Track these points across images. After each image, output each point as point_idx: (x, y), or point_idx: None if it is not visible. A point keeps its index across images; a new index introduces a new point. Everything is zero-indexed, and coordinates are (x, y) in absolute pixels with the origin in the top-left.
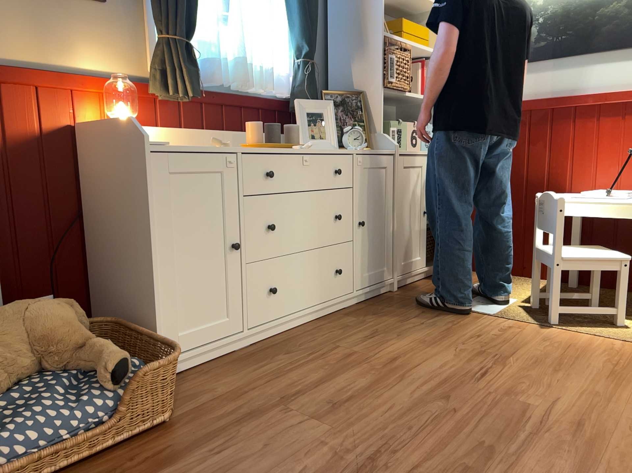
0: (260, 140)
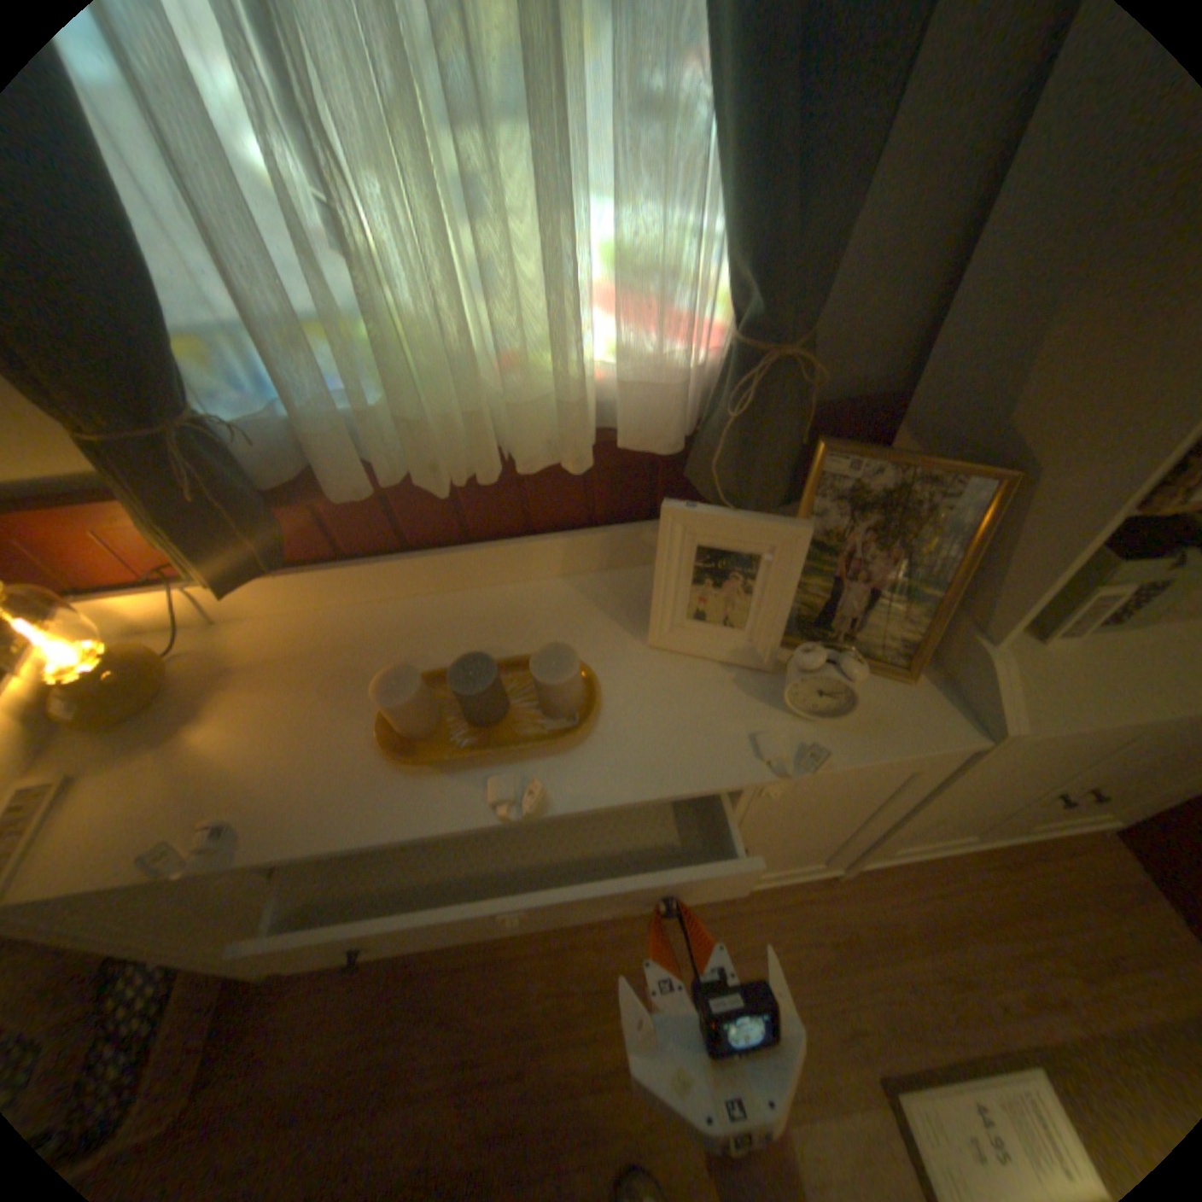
0: (418, 726)
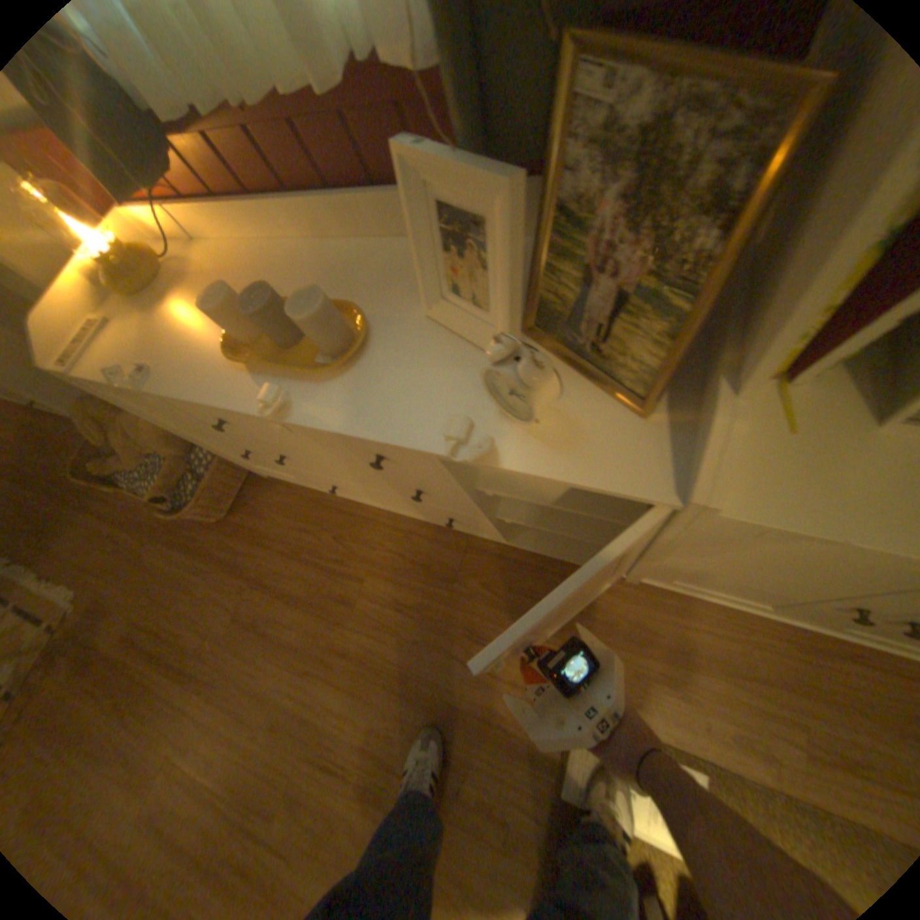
0: (237, 335)
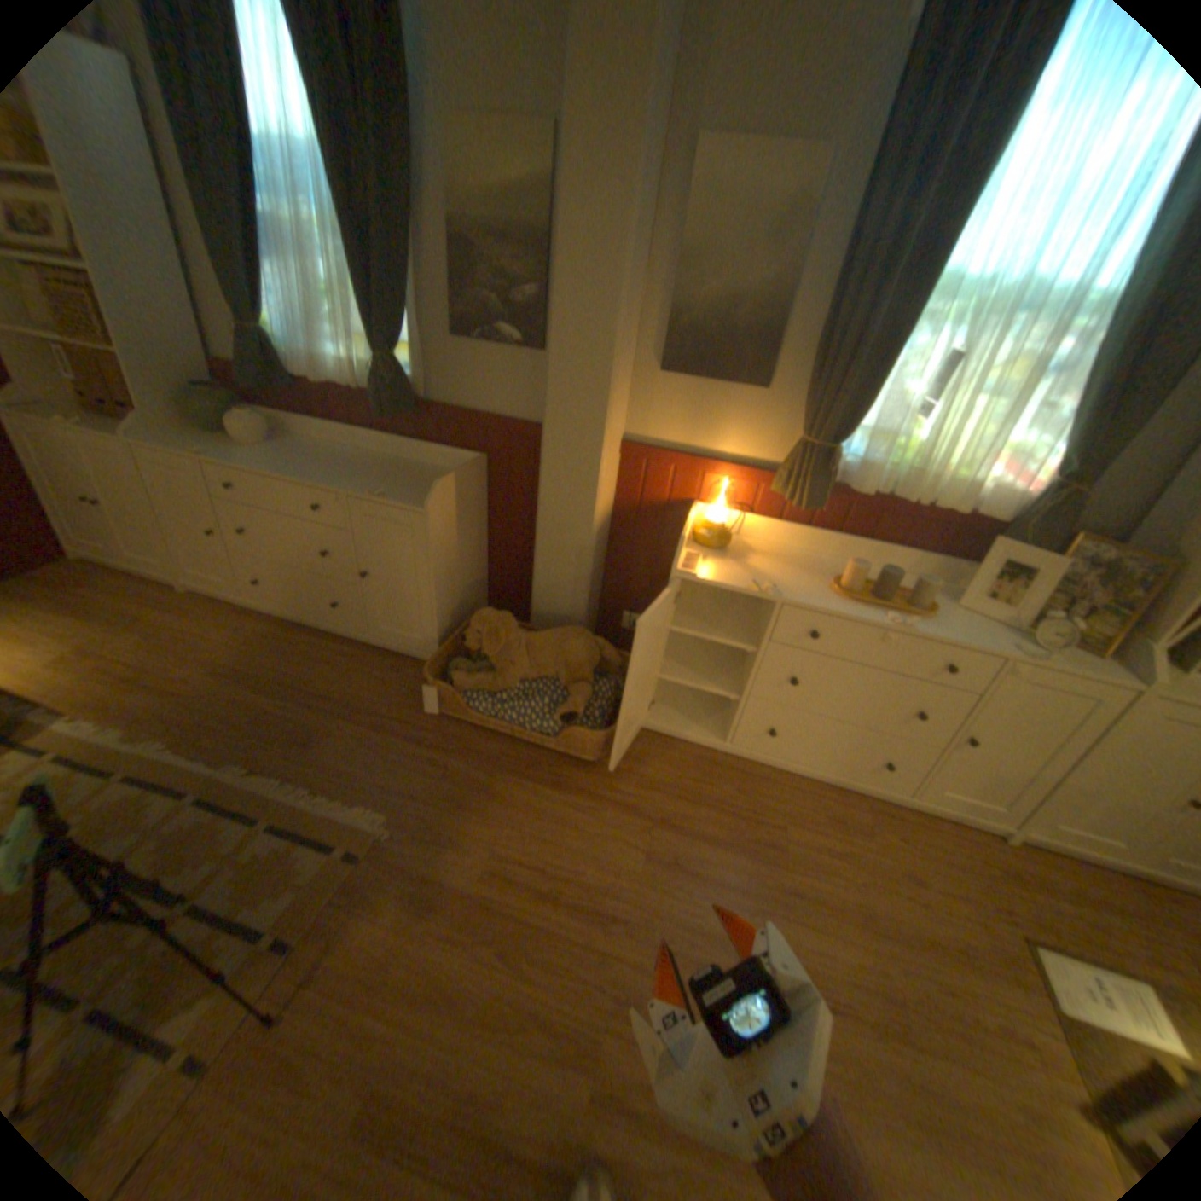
0: (856, 586)
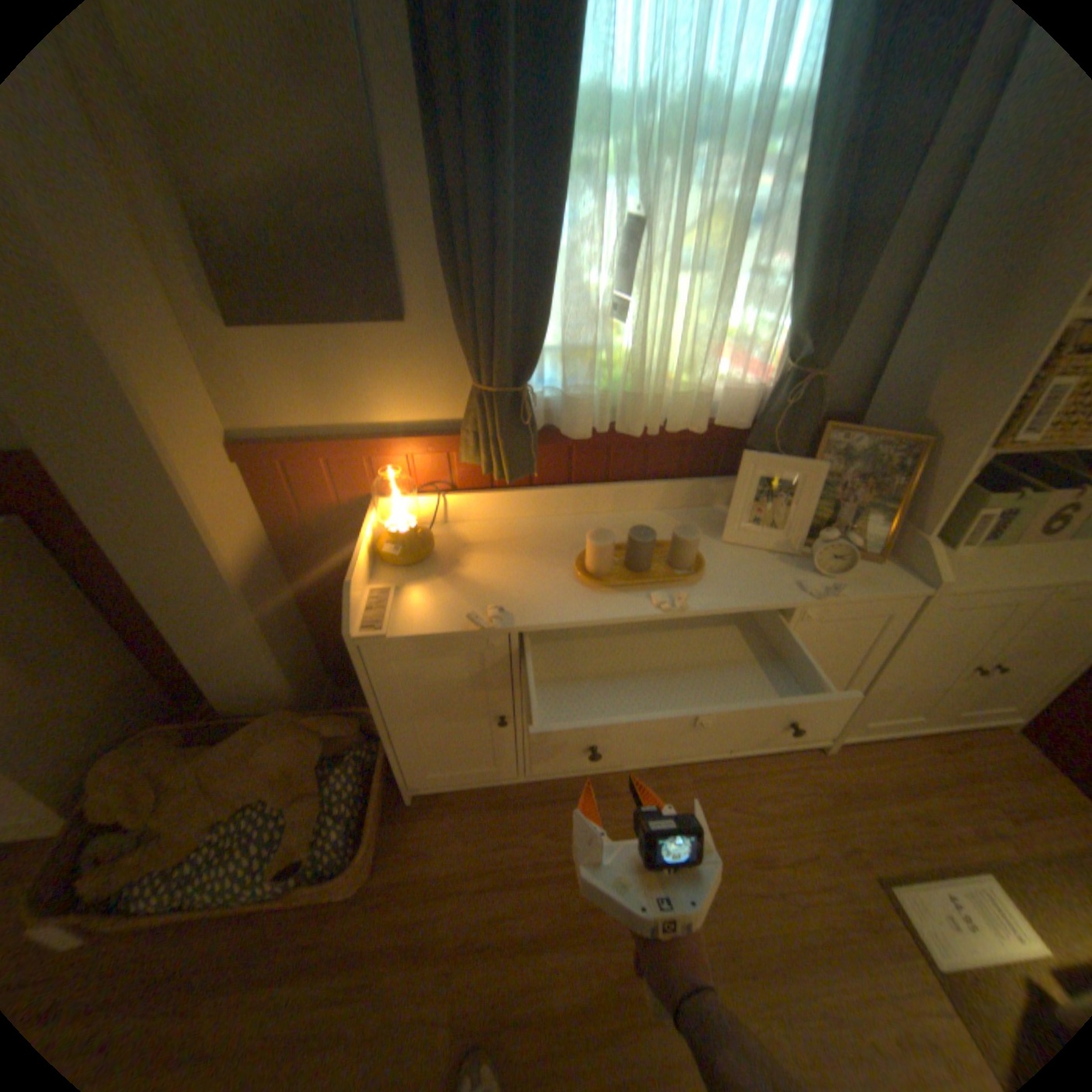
0: (605, 566)
